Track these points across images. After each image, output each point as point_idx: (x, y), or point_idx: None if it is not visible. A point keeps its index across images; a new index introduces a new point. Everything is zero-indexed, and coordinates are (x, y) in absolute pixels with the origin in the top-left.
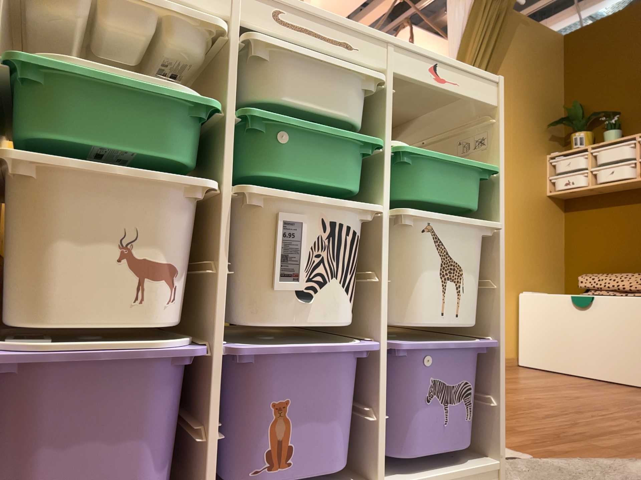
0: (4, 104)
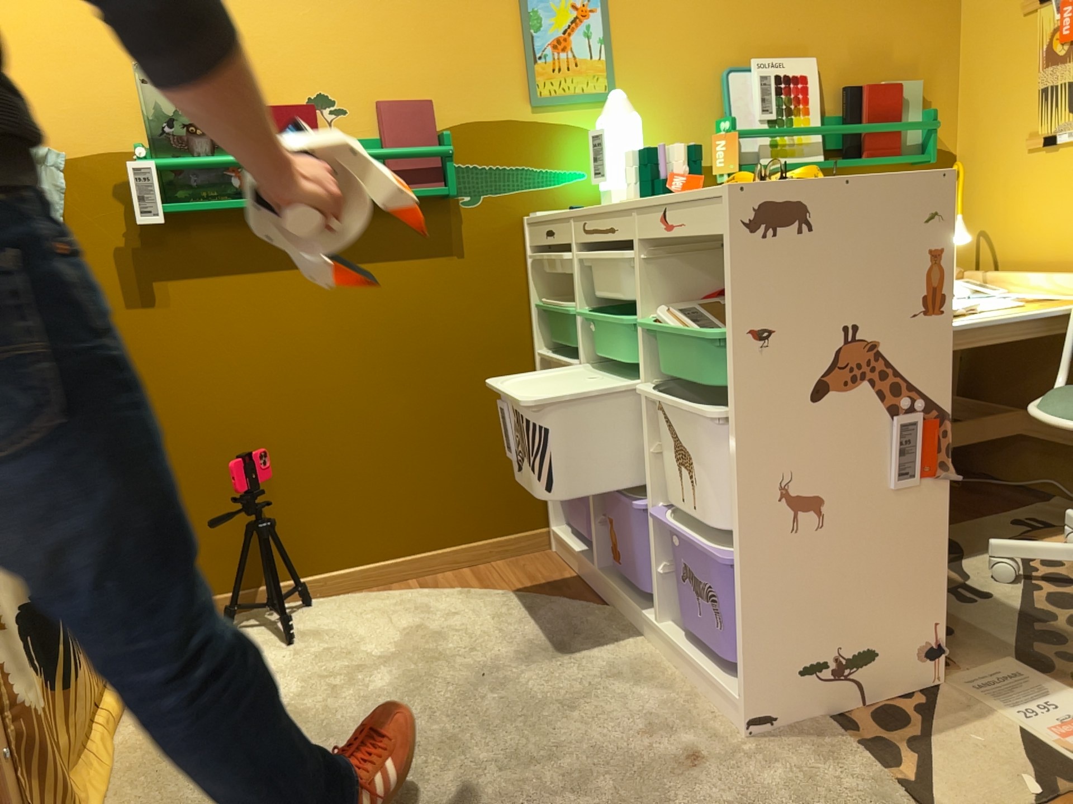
0: (540, 322)
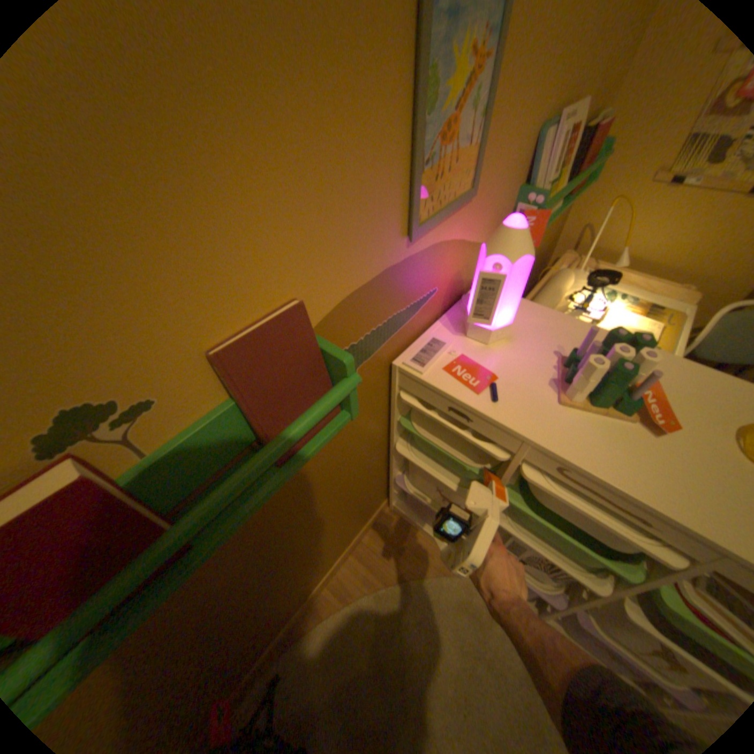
0: (399, 426)
